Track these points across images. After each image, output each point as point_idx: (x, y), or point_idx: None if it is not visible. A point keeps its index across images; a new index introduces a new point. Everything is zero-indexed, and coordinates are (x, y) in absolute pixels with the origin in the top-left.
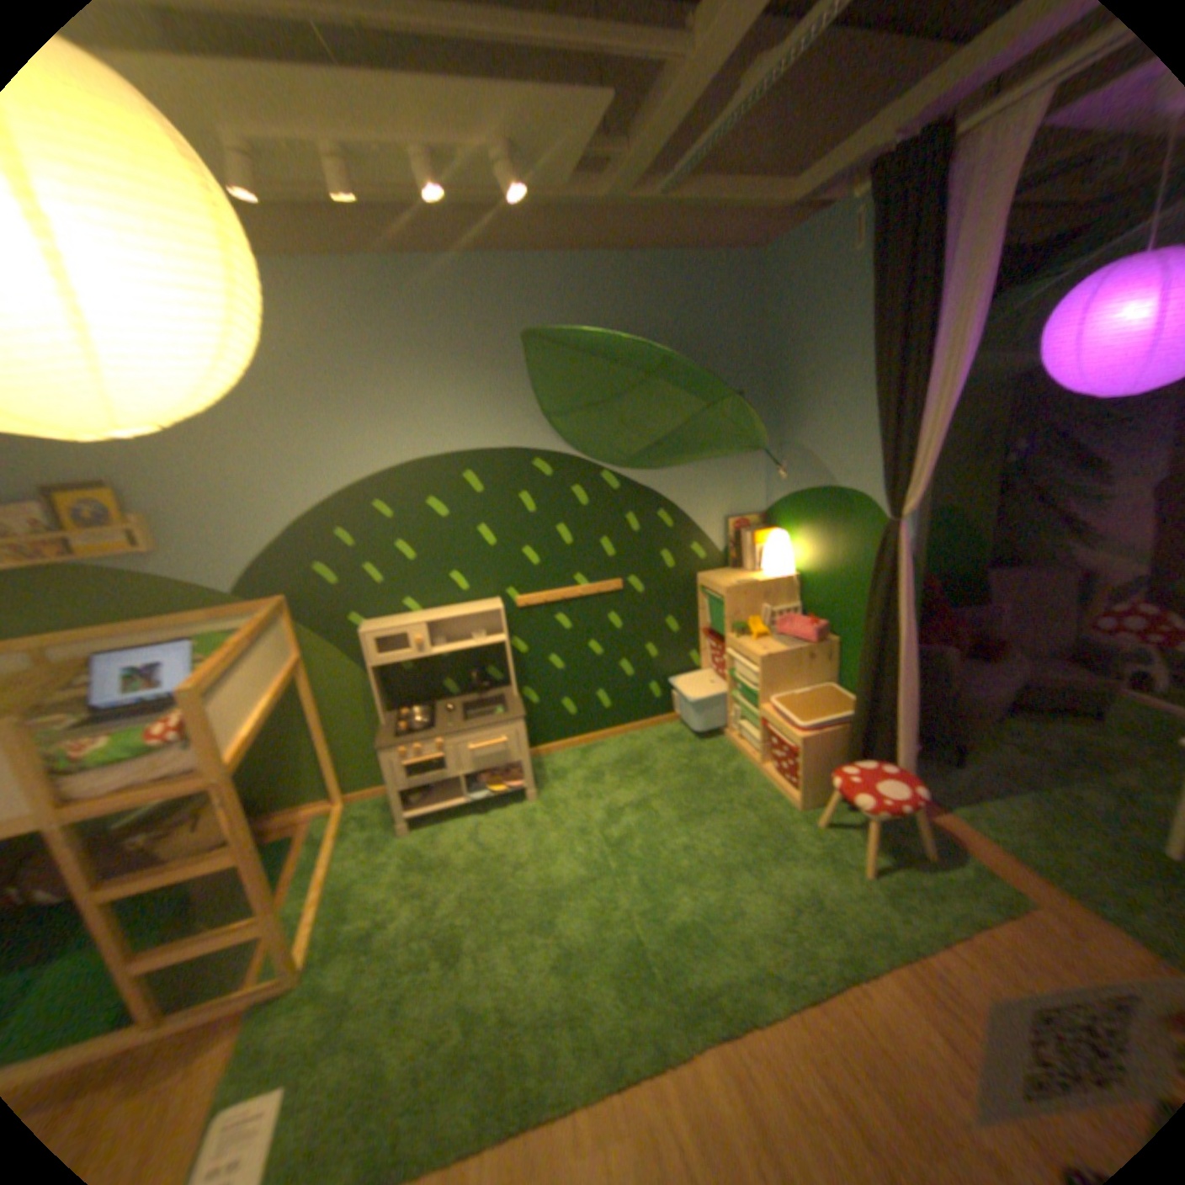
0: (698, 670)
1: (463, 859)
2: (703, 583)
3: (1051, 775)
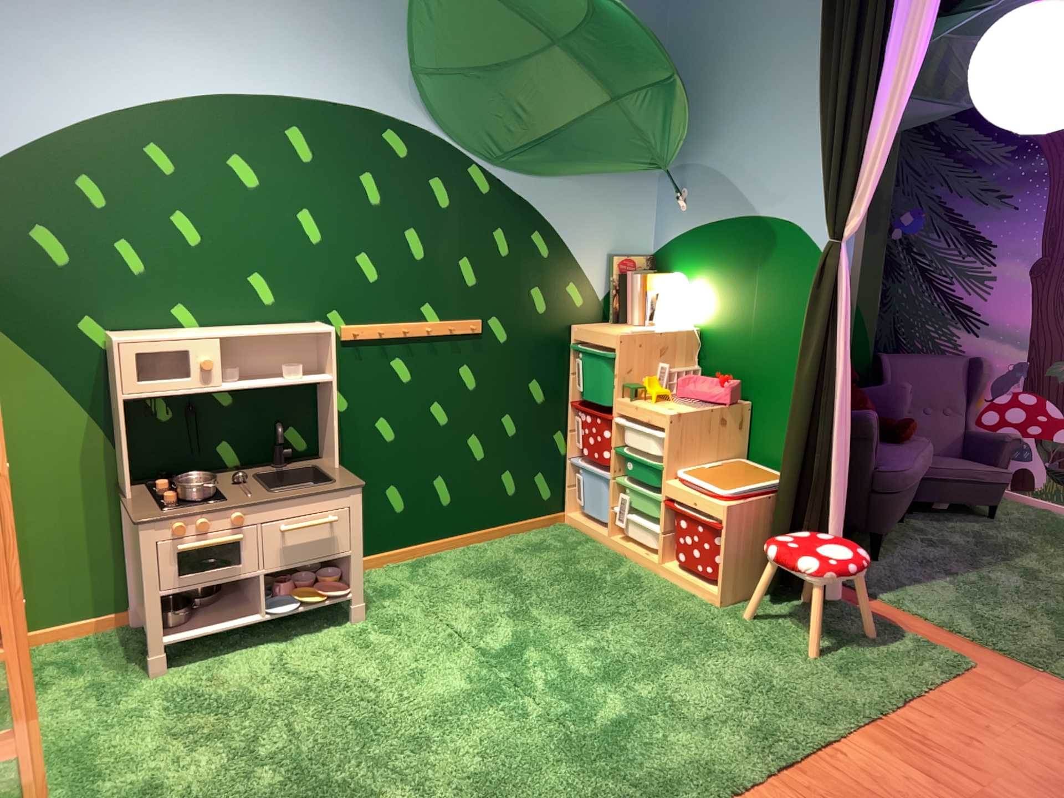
0: (565, 459)
1: (275, 690)
2: (585, 334)
3: (959, 560)
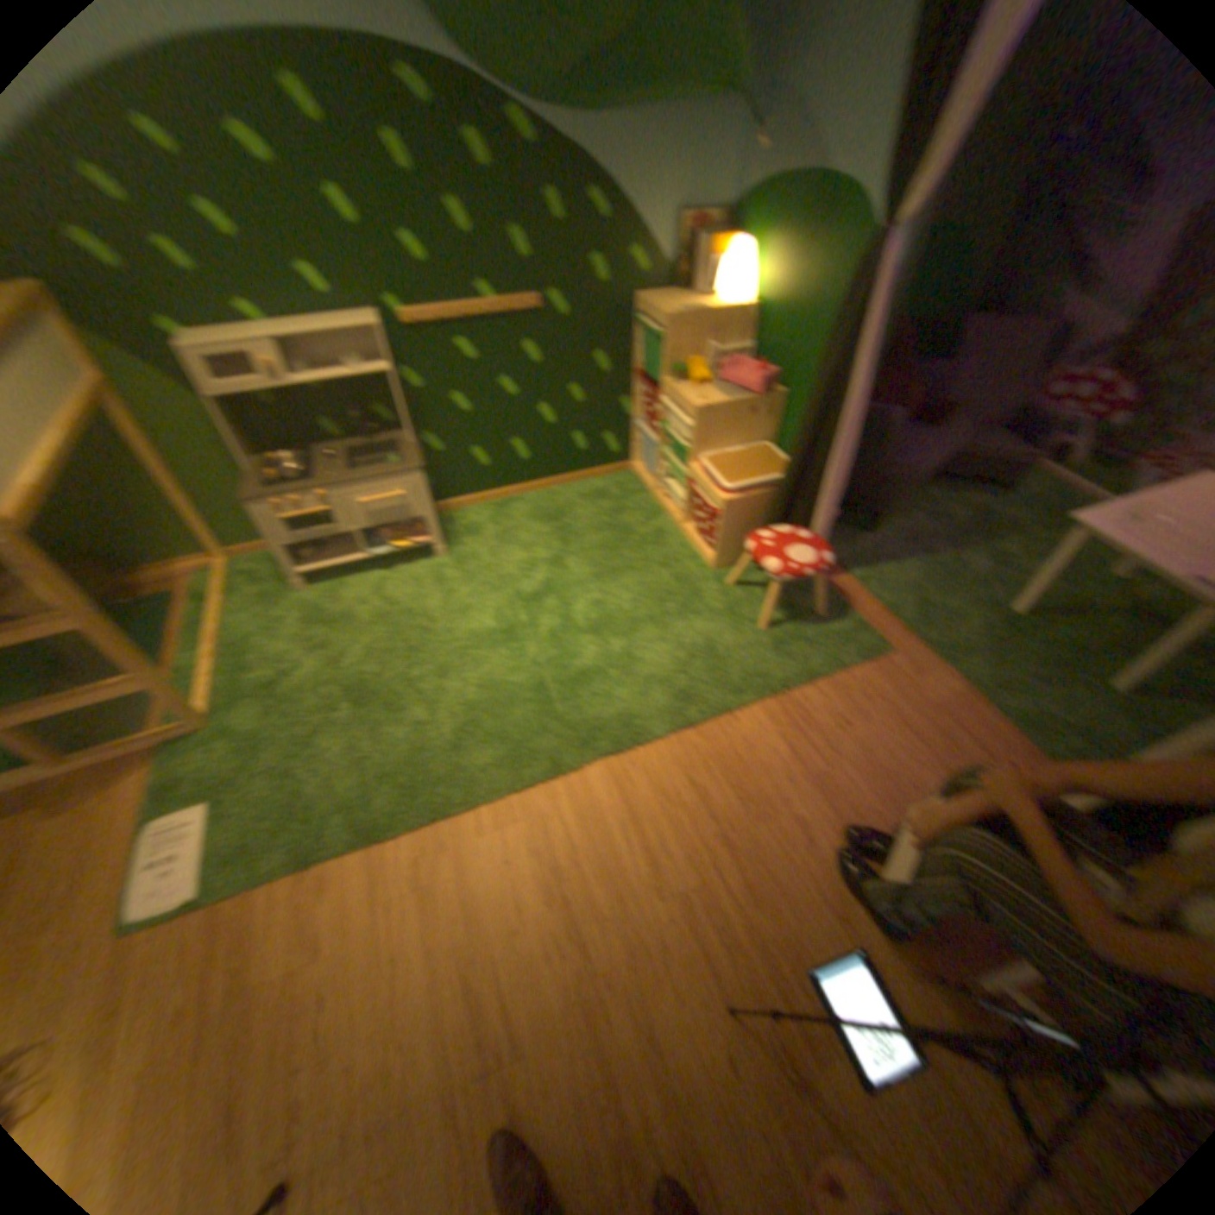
0: (632, 422)
1: (372, 613)
2: (646, 310)
3: (948, 542)
